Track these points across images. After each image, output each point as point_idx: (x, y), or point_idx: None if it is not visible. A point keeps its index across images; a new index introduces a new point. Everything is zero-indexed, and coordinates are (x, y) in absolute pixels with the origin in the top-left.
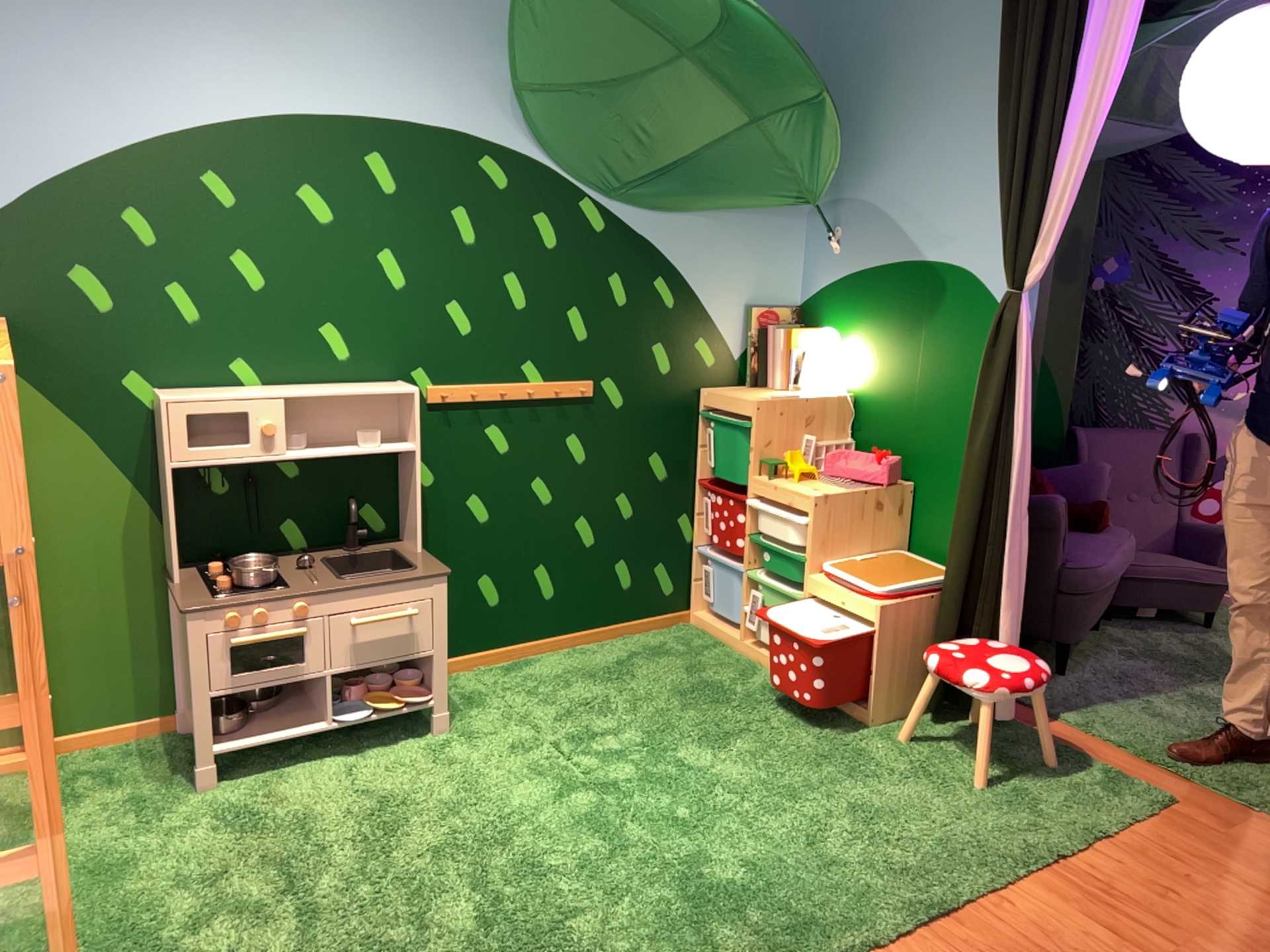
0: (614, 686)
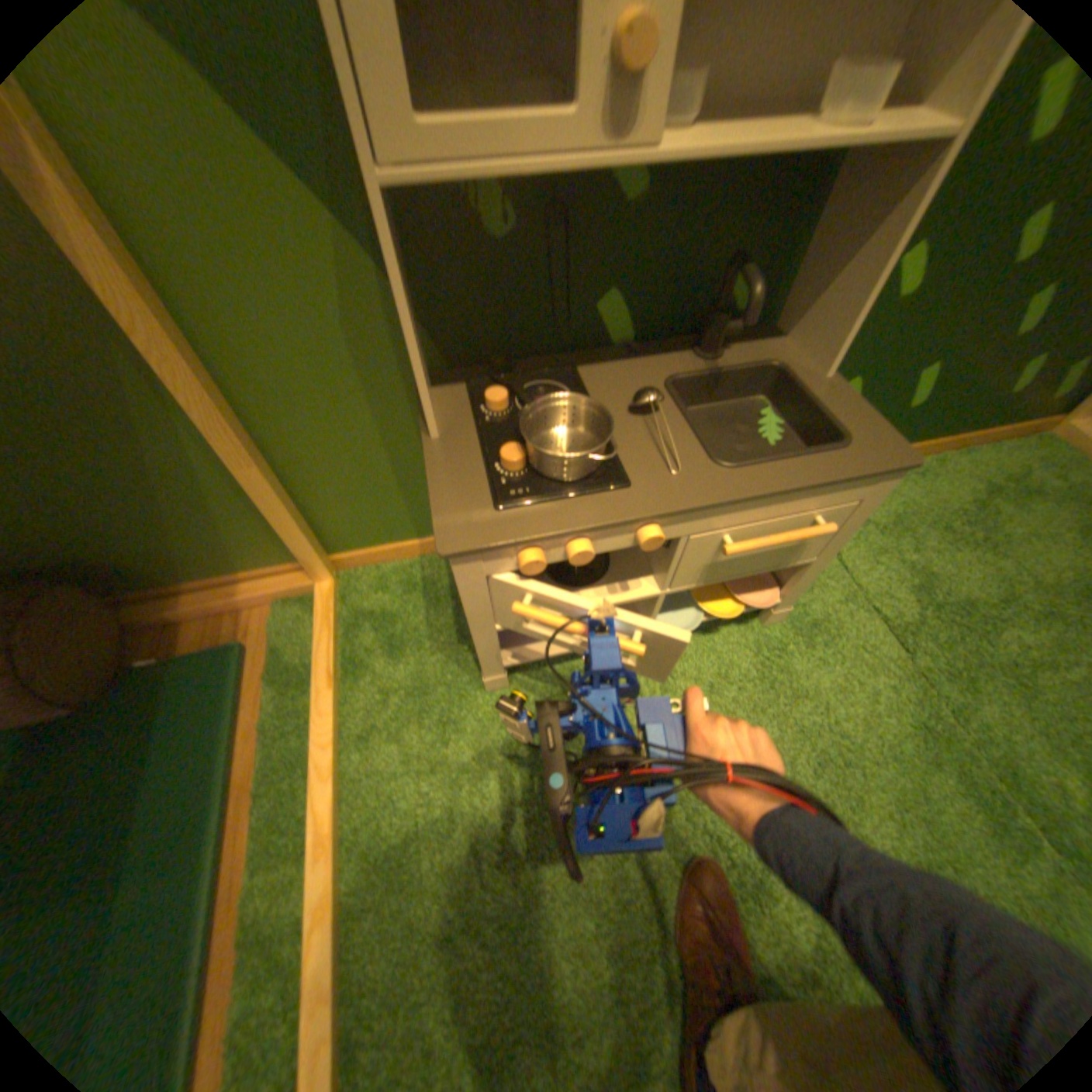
0: (988, 565)
